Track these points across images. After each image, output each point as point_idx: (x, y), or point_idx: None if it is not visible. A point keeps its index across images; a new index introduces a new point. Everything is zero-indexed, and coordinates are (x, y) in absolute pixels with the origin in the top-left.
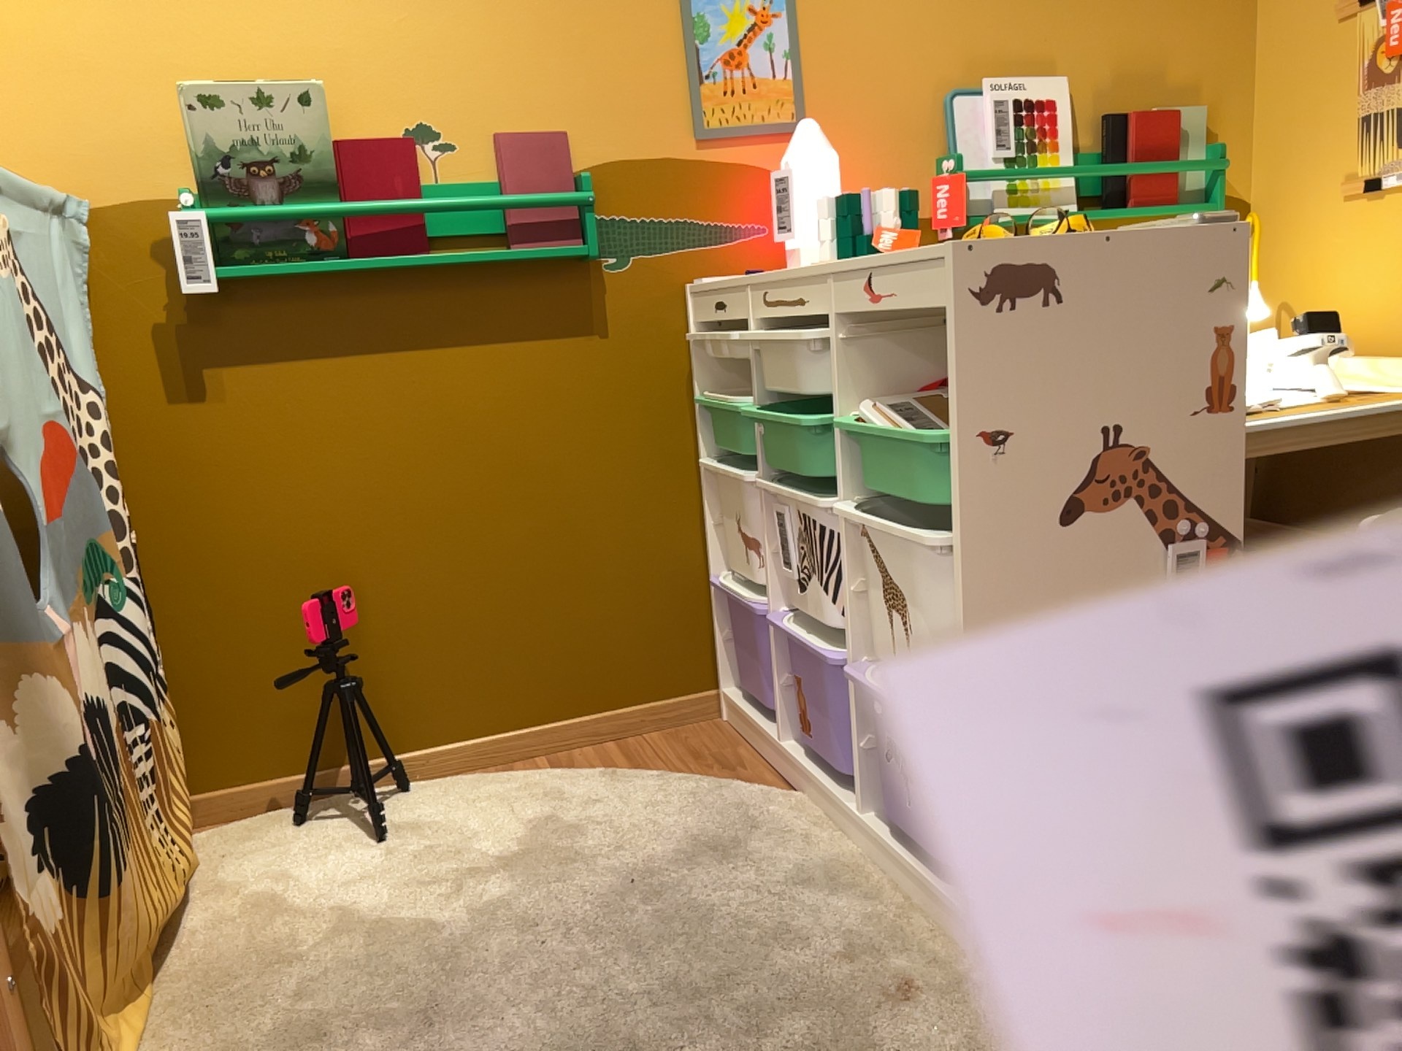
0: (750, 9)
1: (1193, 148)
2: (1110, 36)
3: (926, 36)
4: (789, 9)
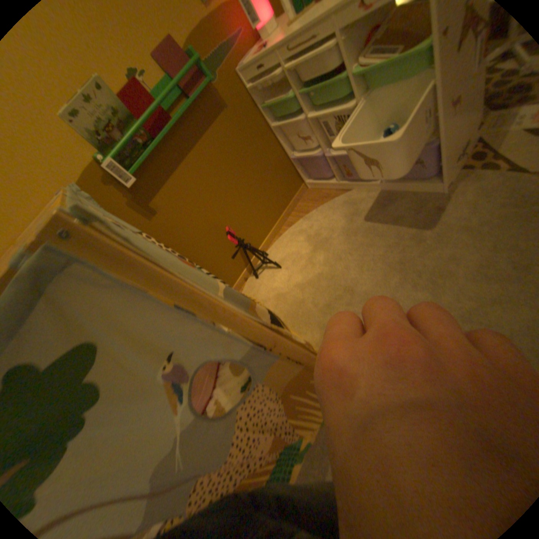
0: None
1: None
2: None
3: None
4: None
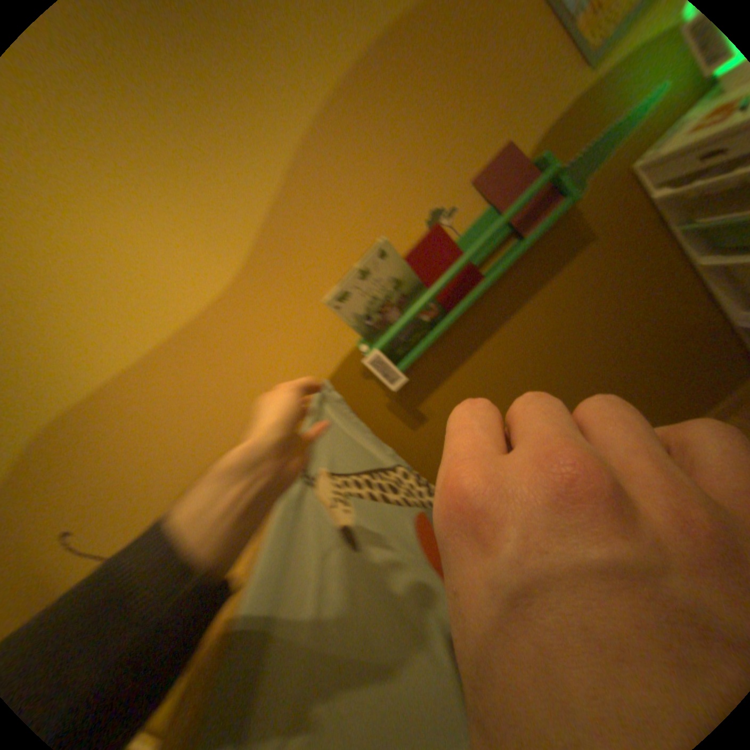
0: None
1: None
2: None
3: None
4: None
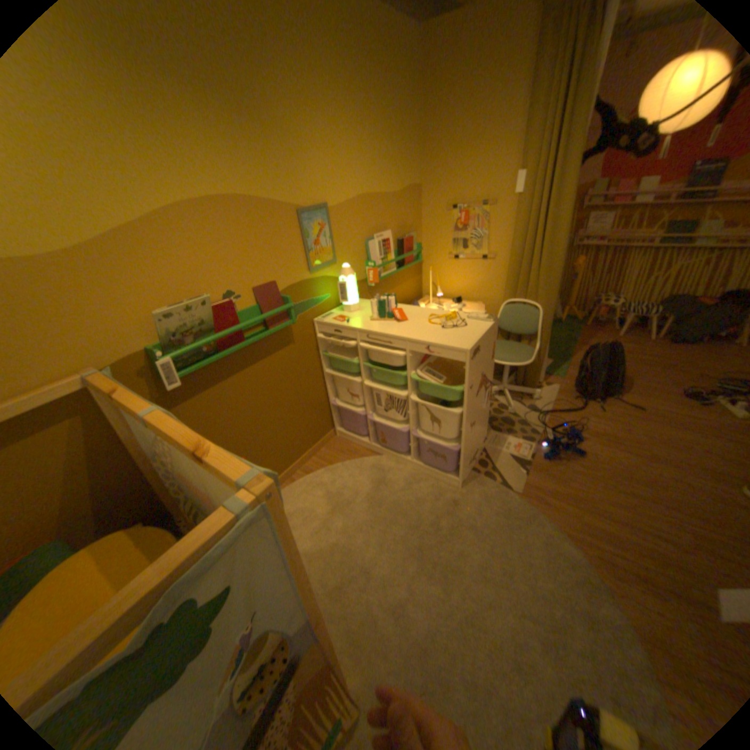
0: (318, 224)
1: (414, 244)
2: (396, 215)
3: (360, 223)
4: (328, 222)
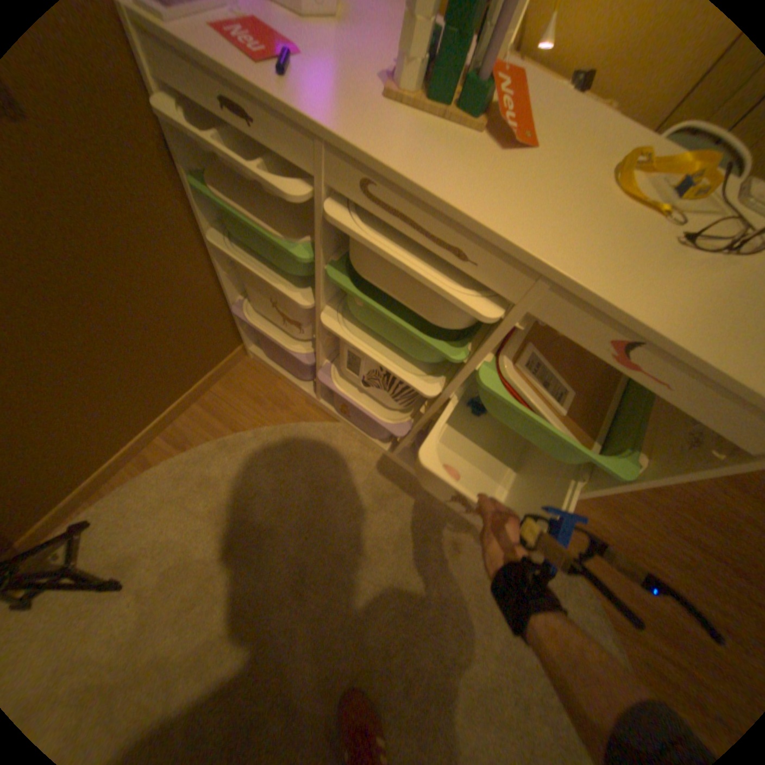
0: None
1: None
2: None
3: None
4: None
